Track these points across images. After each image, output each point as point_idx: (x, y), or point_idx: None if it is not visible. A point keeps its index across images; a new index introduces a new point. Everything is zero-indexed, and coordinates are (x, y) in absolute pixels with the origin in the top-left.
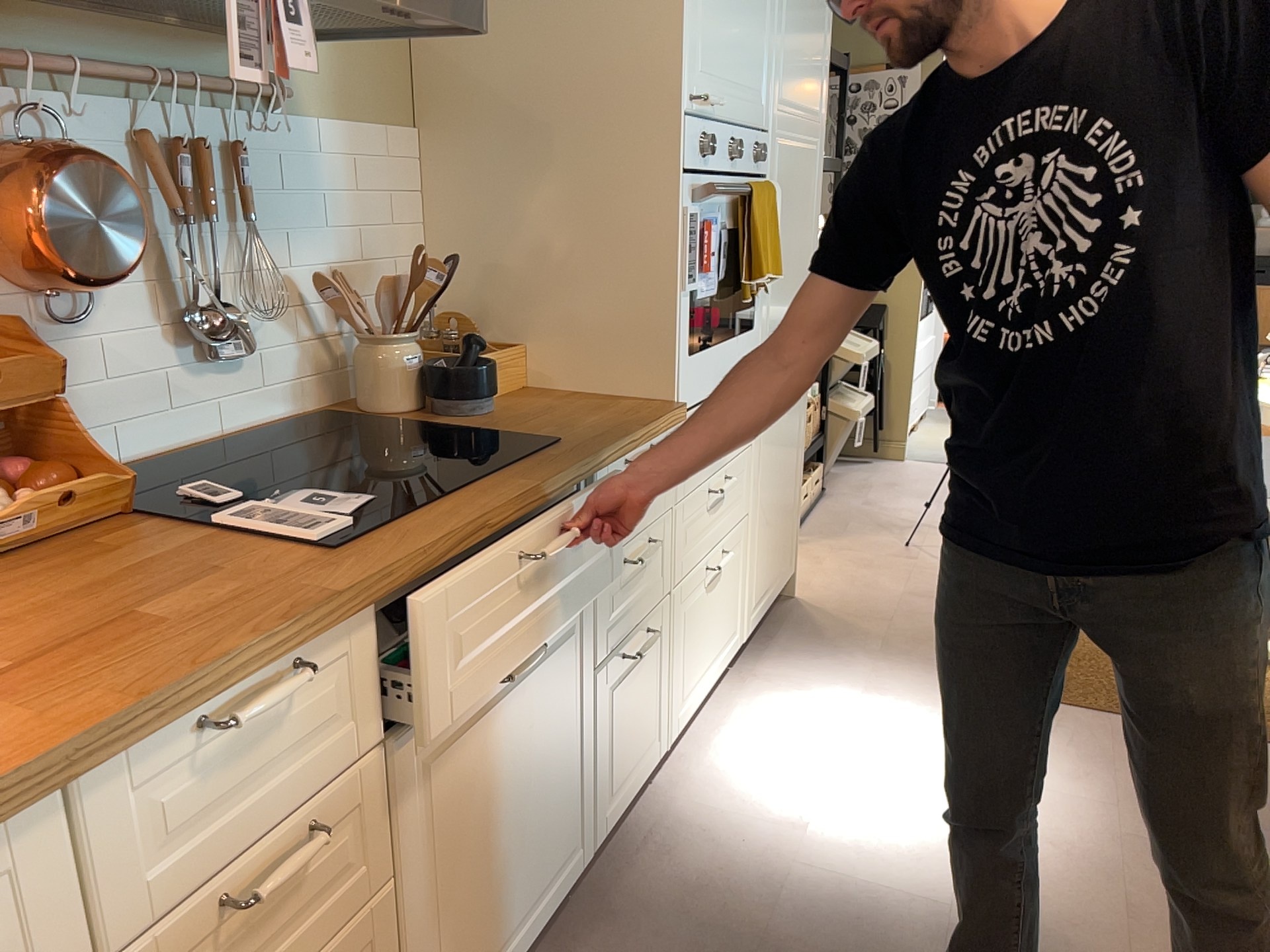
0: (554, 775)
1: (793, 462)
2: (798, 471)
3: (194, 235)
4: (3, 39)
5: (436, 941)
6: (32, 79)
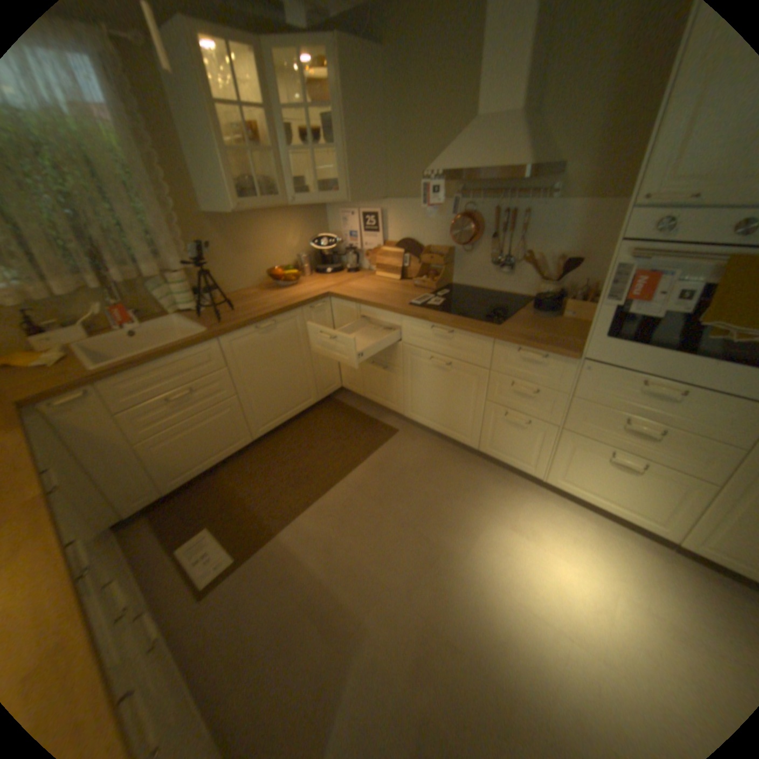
0: (459, 408)
1: None
2: None
3: (506, 235)
4: (471, 187)
5: (412, 395)
6: (475, 195)
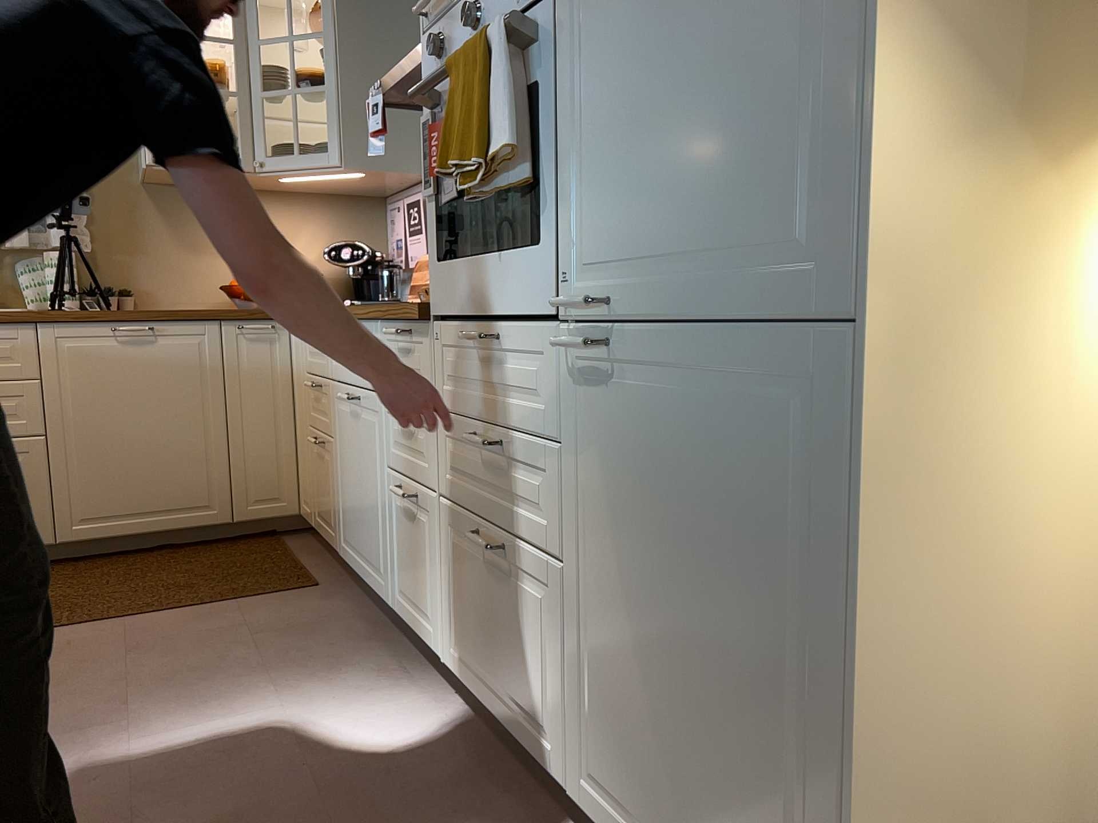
0: (371, 501)
1: (766, 659)
2: (822, 734)
3: None
4: None
5: (342, 494)
6: None
